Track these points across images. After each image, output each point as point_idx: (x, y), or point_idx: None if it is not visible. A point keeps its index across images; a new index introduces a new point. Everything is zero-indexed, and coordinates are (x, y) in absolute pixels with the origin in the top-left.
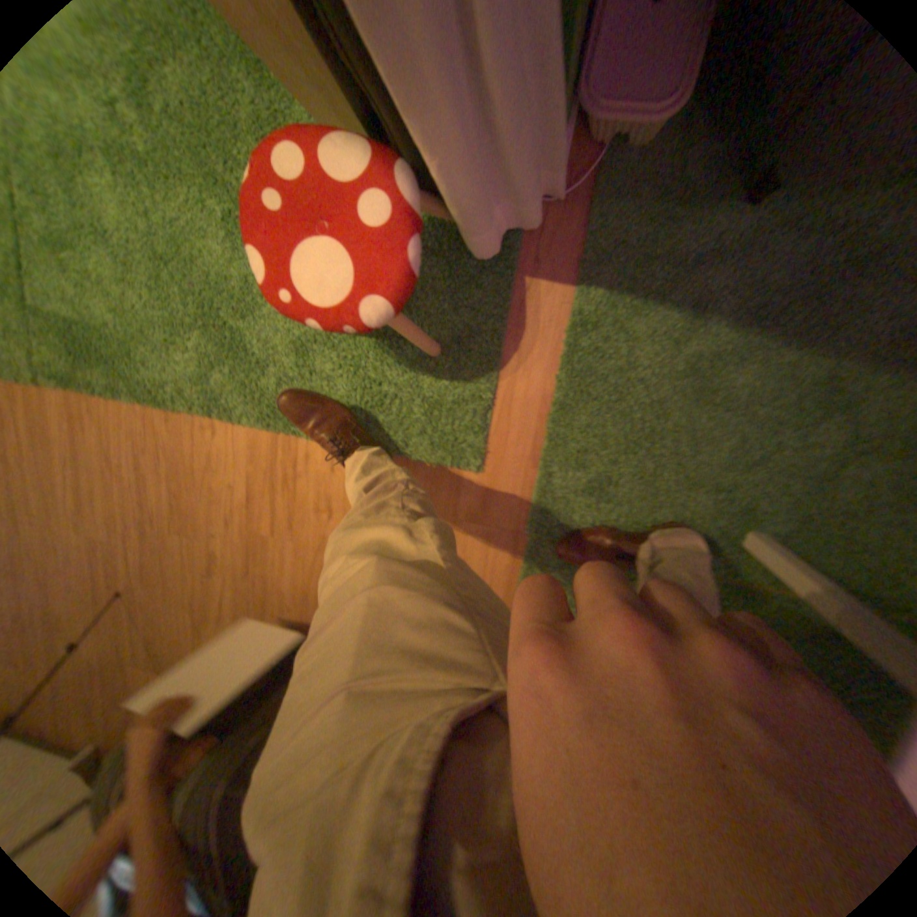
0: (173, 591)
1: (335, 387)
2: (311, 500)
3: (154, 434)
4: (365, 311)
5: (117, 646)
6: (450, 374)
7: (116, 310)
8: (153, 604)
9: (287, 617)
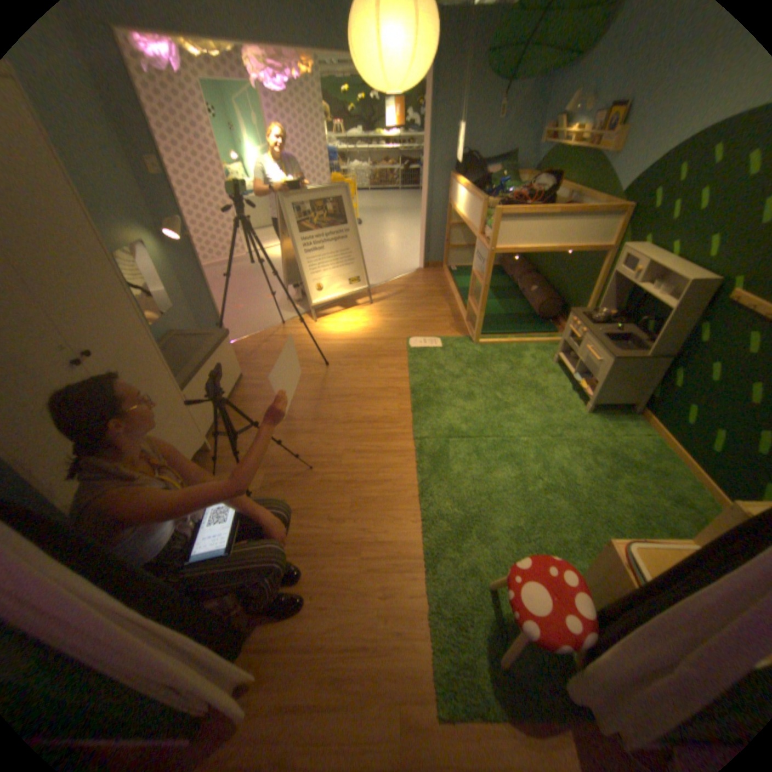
0: (318, 502)
1: (464, 600)
2: (391, 589)
3: (406, 494)
4: (534, 627)
5: (279, 470)
6: (499, 685)
7: (461, 478)
8: (308, 491)
9: (308, 577)
